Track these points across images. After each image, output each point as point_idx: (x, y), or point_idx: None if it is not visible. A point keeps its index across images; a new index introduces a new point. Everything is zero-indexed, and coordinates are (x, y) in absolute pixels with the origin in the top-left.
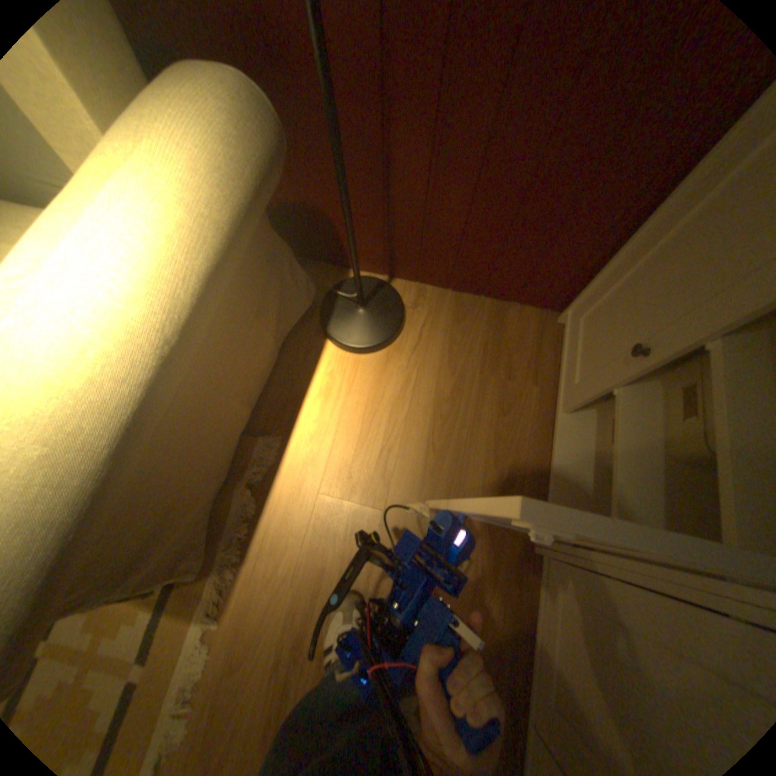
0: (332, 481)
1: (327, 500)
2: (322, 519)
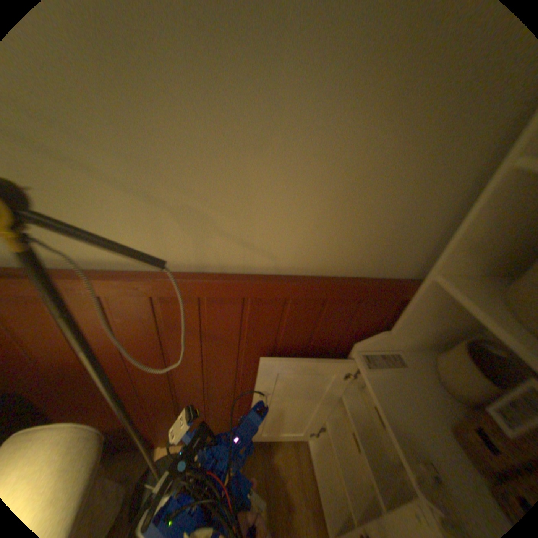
0: None
1: None
2: None
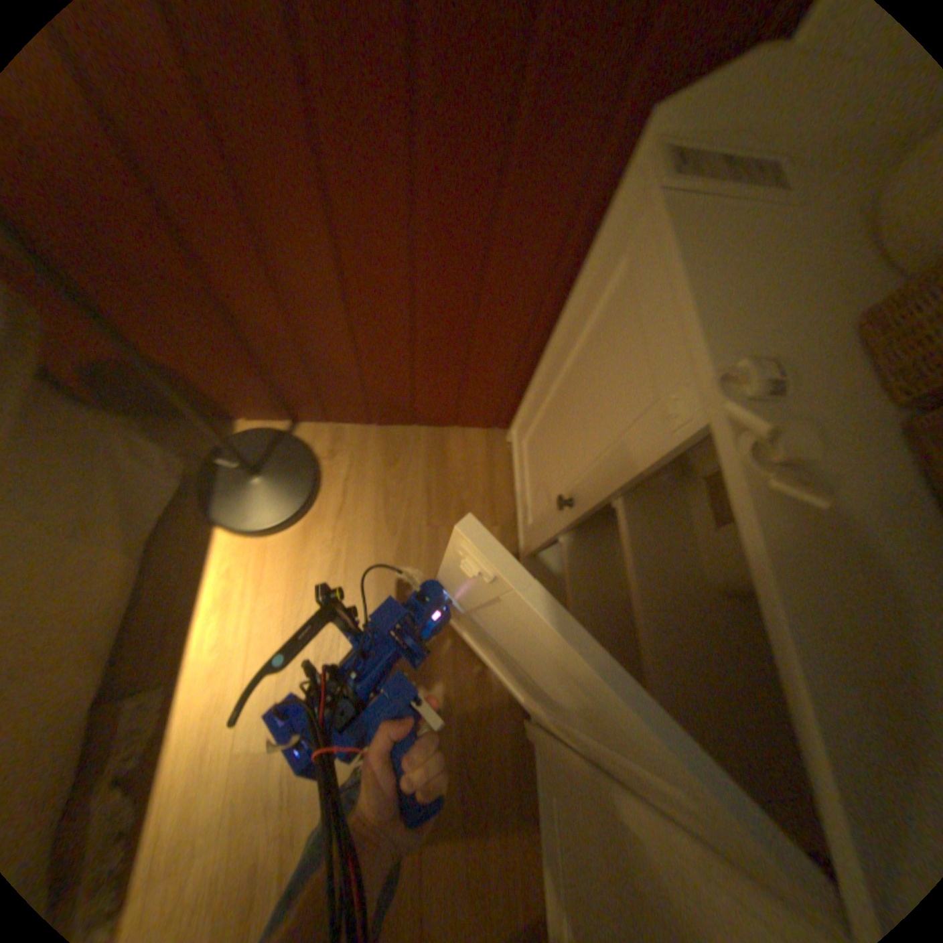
0: (248, 732)
1: (245, 762)
2: (241, 793)
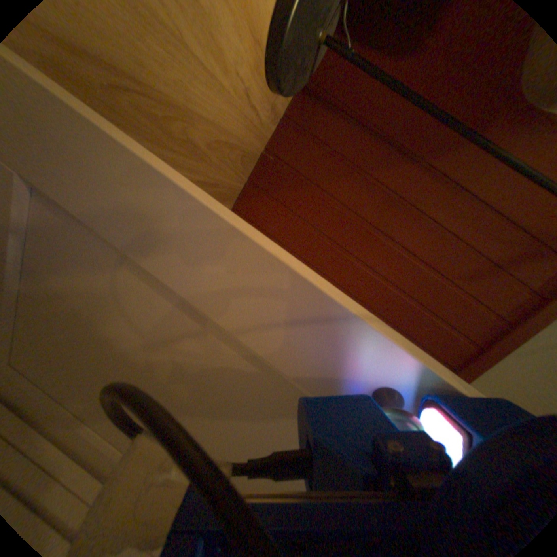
0: None
1: None
2: None
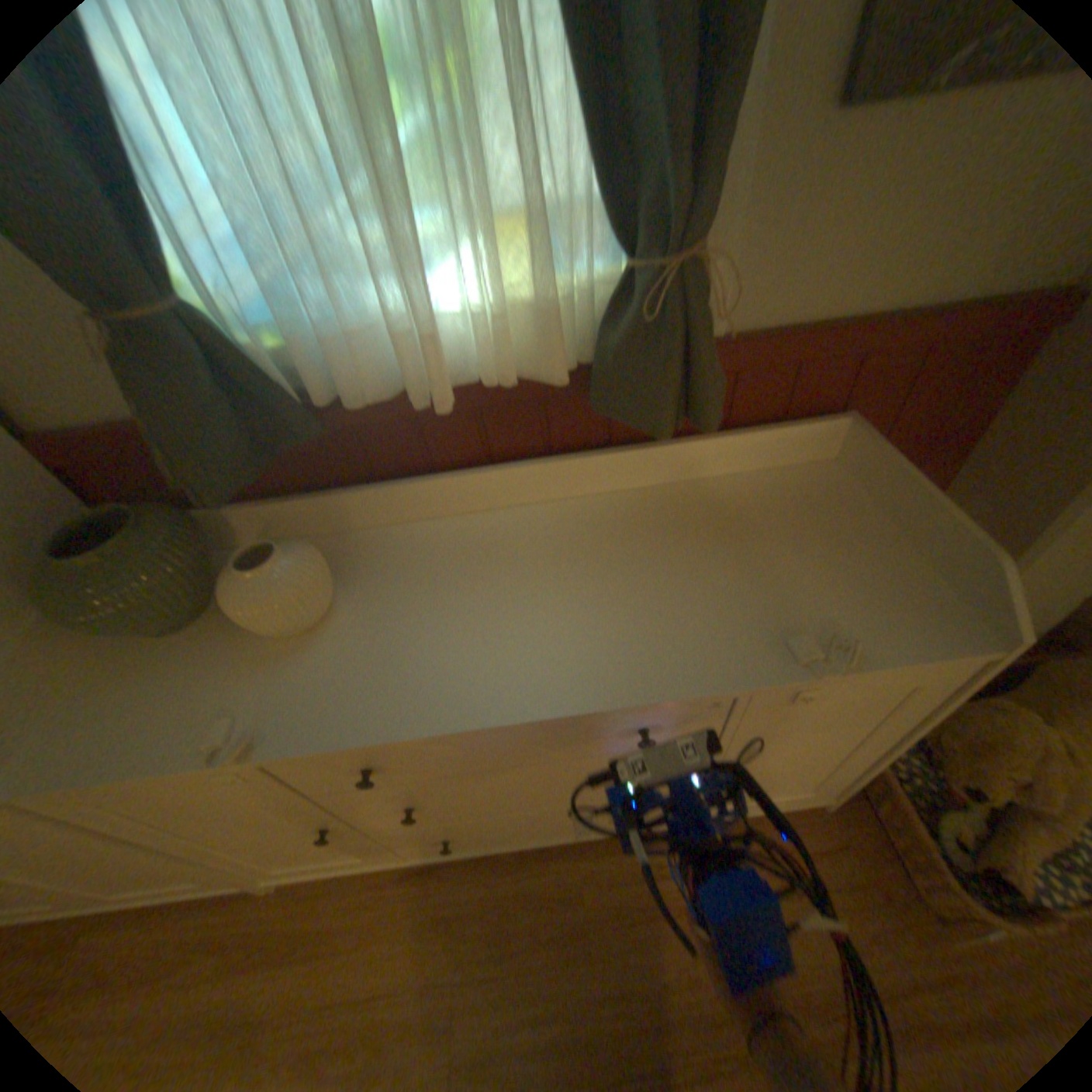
0: None
1: None
2: None
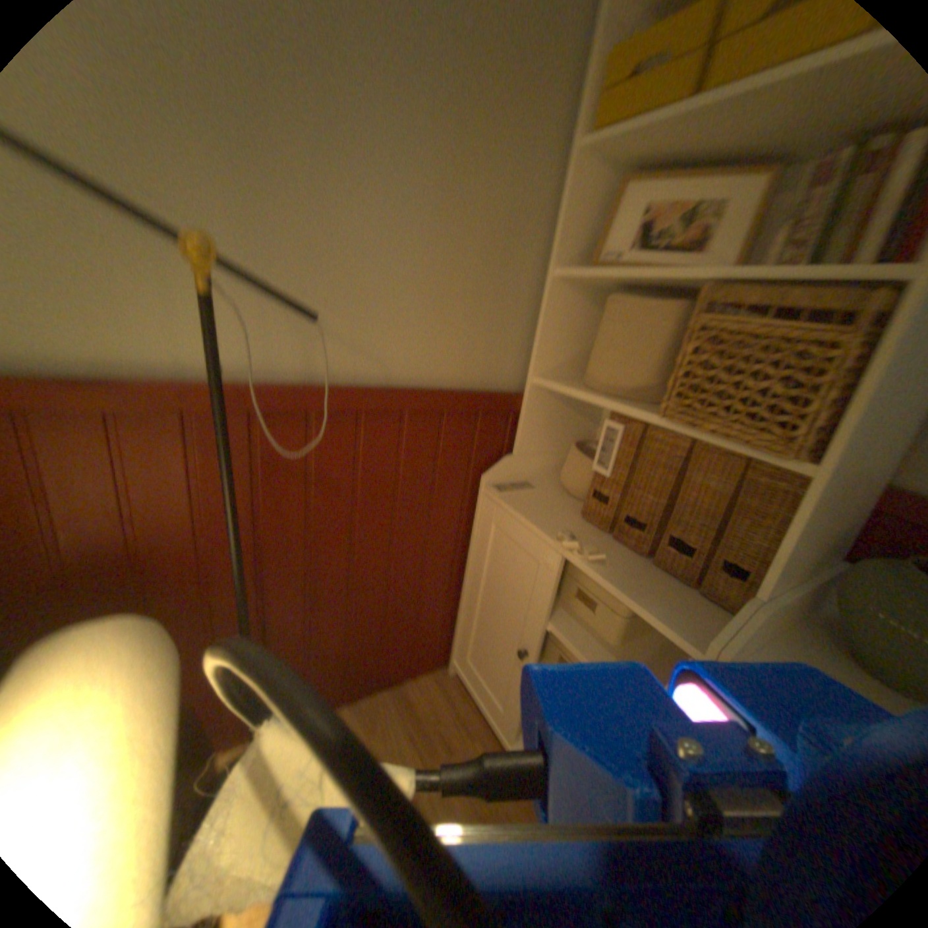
0: None
1: None
2: None
